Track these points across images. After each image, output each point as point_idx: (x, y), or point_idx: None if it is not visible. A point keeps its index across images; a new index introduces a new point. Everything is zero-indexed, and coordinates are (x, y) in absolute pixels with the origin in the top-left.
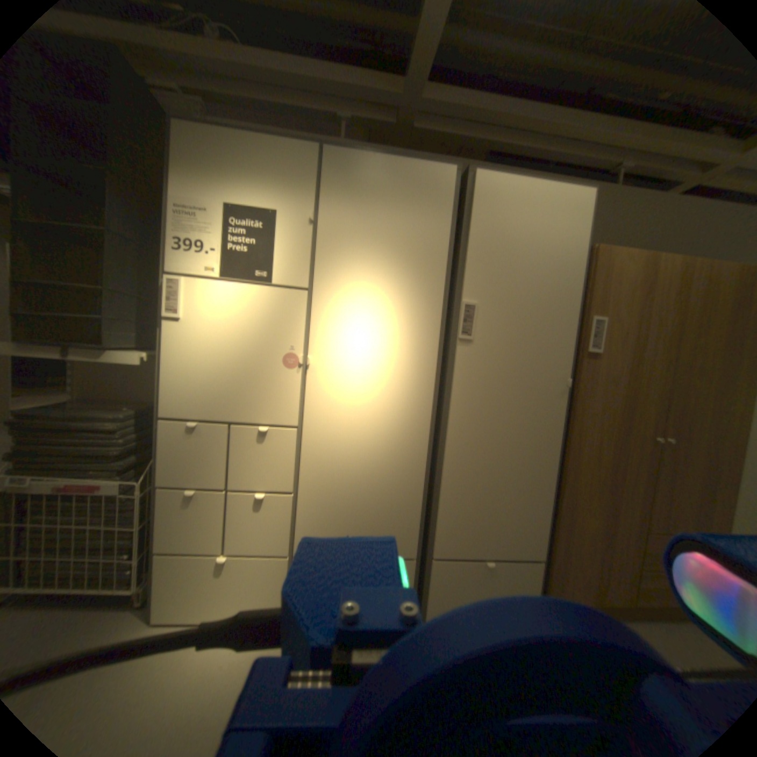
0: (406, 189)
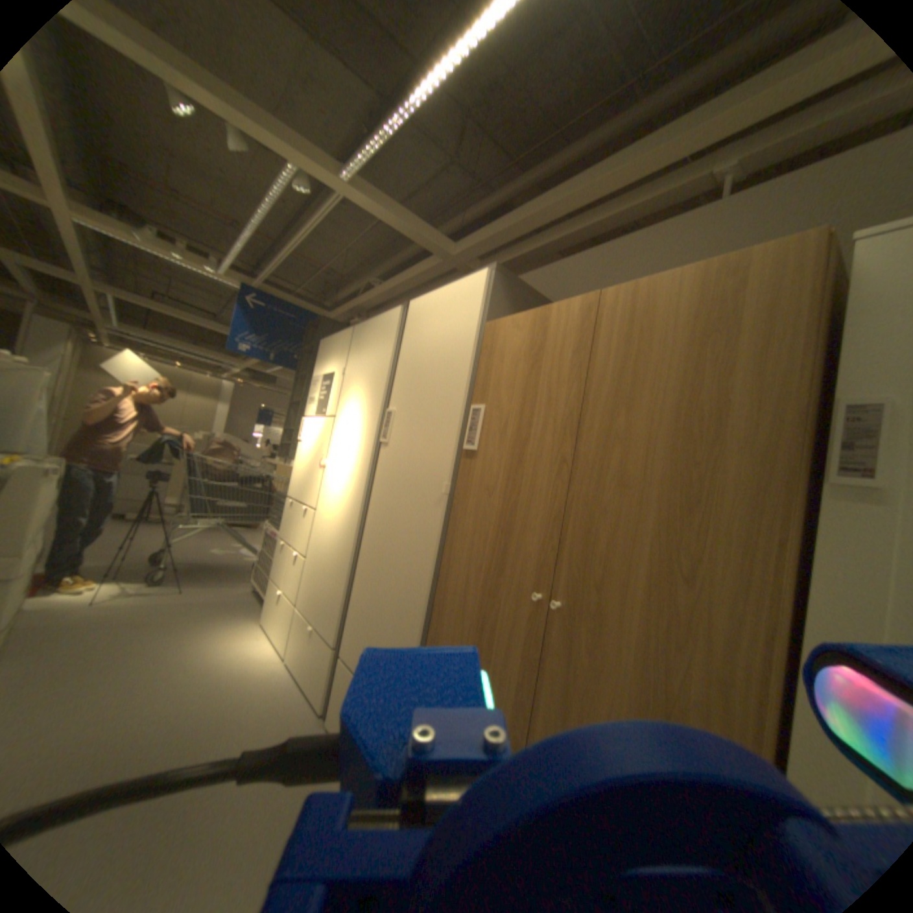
0: (374, 335)
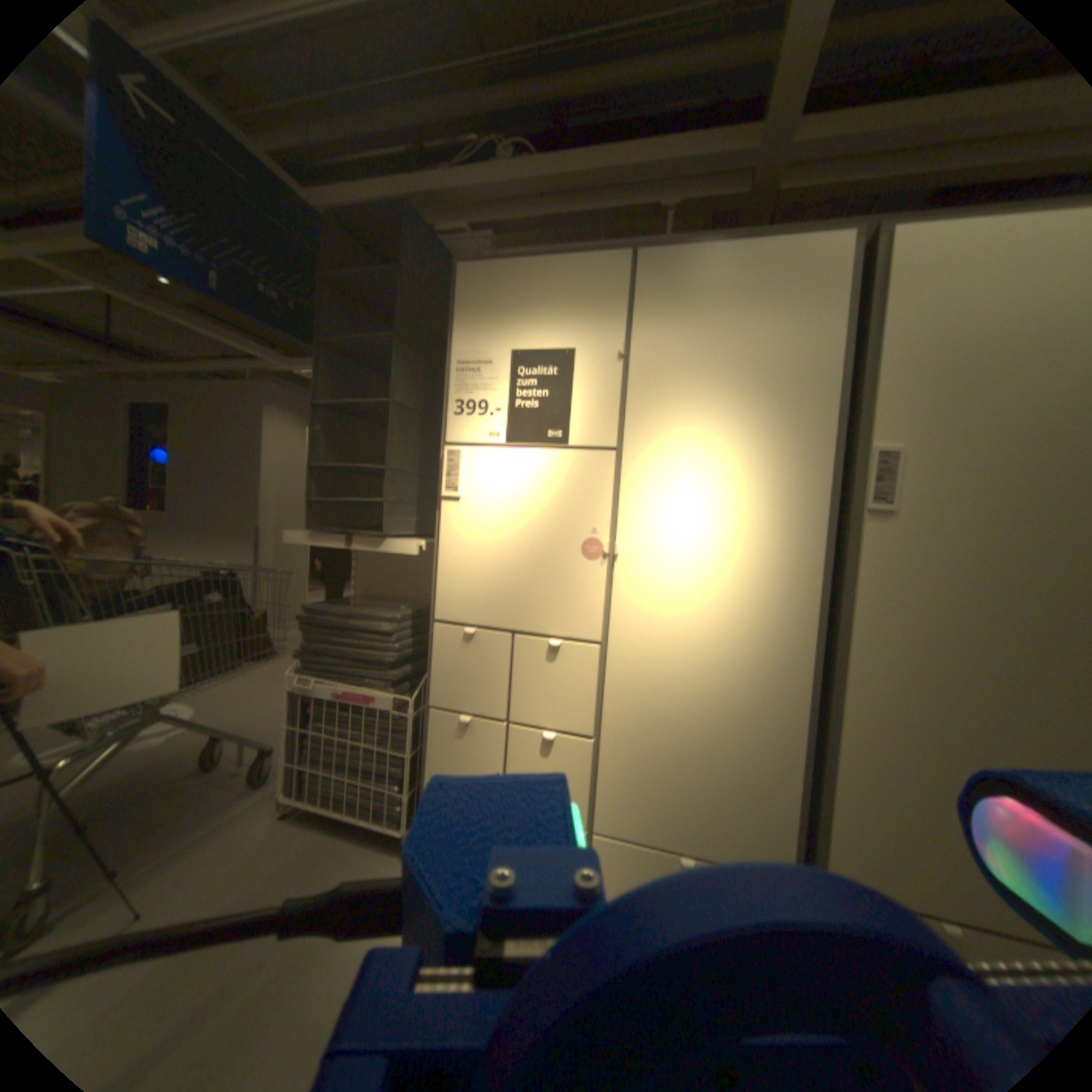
0: (764, 283)
